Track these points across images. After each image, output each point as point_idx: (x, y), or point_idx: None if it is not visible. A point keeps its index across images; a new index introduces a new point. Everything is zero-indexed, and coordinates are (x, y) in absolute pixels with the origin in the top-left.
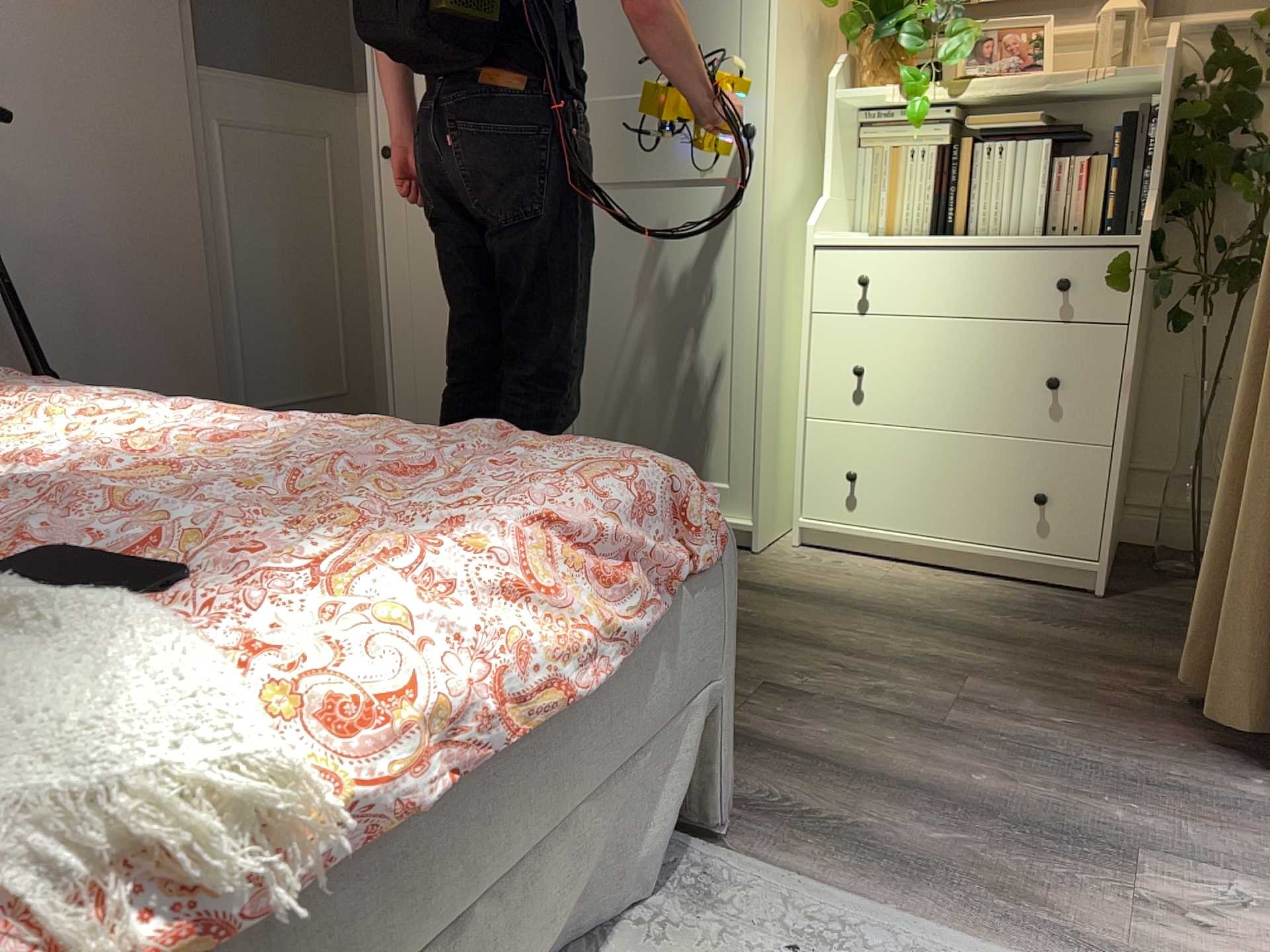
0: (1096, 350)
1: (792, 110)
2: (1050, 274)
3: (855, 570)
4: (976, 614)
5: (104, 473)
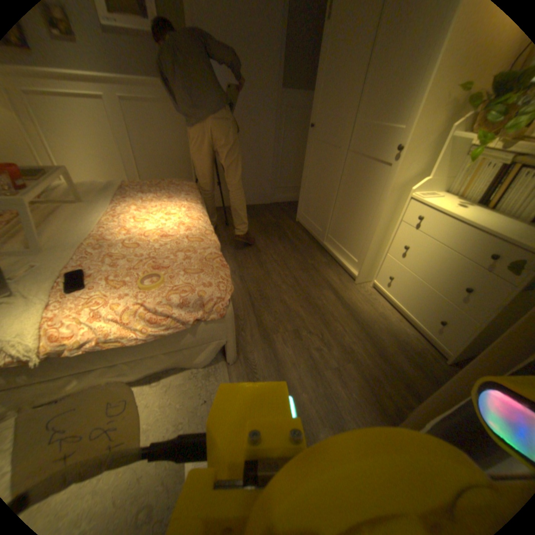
0: (496, 287)
1: (426, 139)
2: (494, 248)
3: (377, 304)
4: (392, 341)
5: (134, 239)
